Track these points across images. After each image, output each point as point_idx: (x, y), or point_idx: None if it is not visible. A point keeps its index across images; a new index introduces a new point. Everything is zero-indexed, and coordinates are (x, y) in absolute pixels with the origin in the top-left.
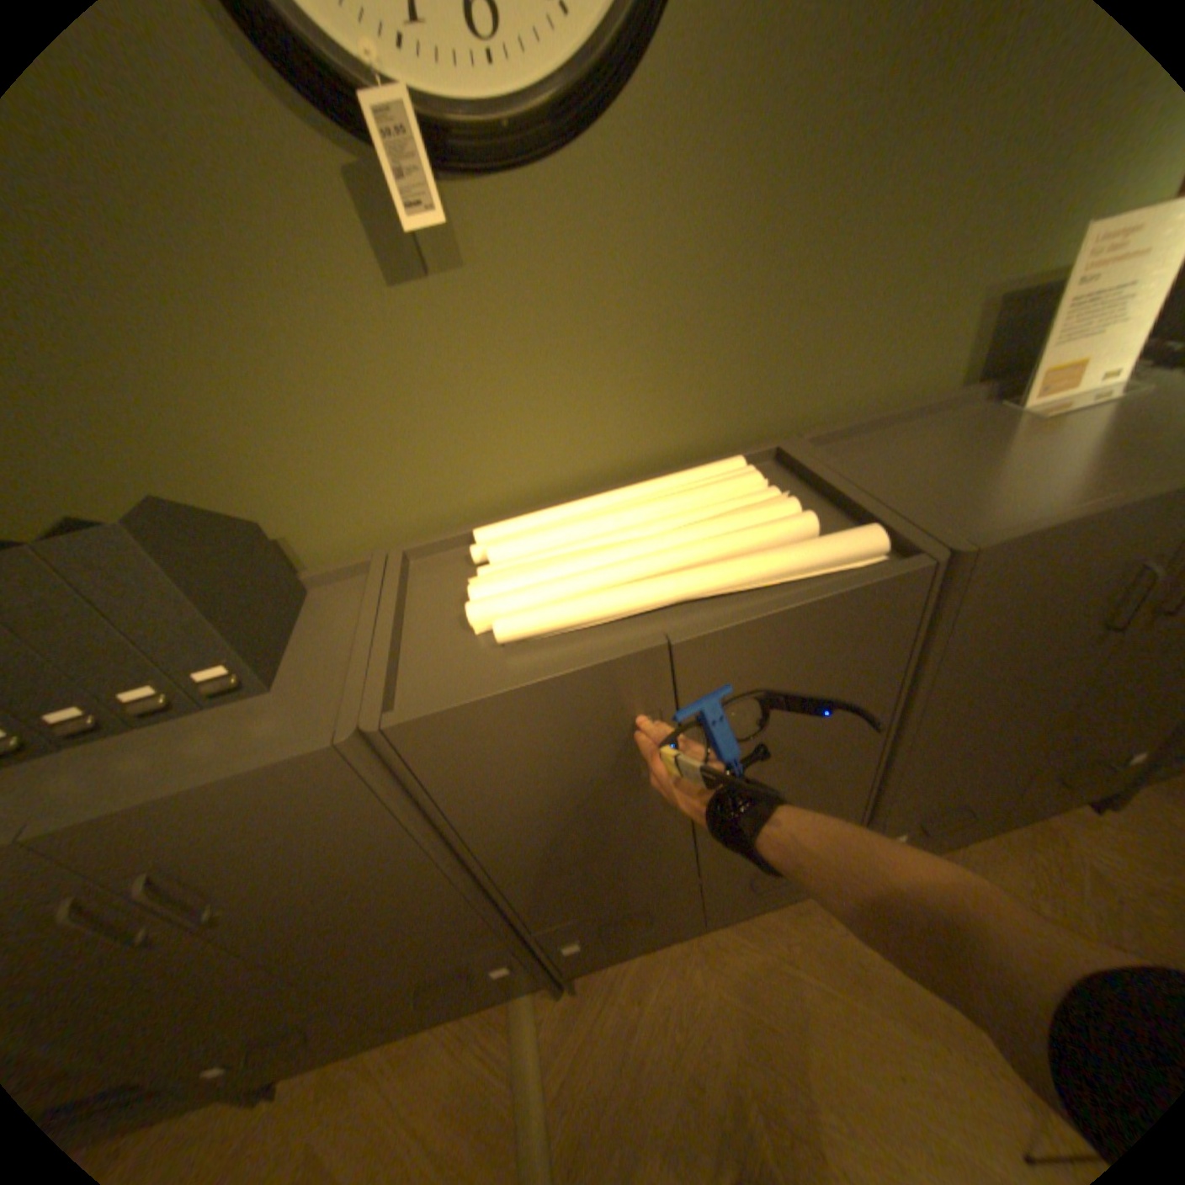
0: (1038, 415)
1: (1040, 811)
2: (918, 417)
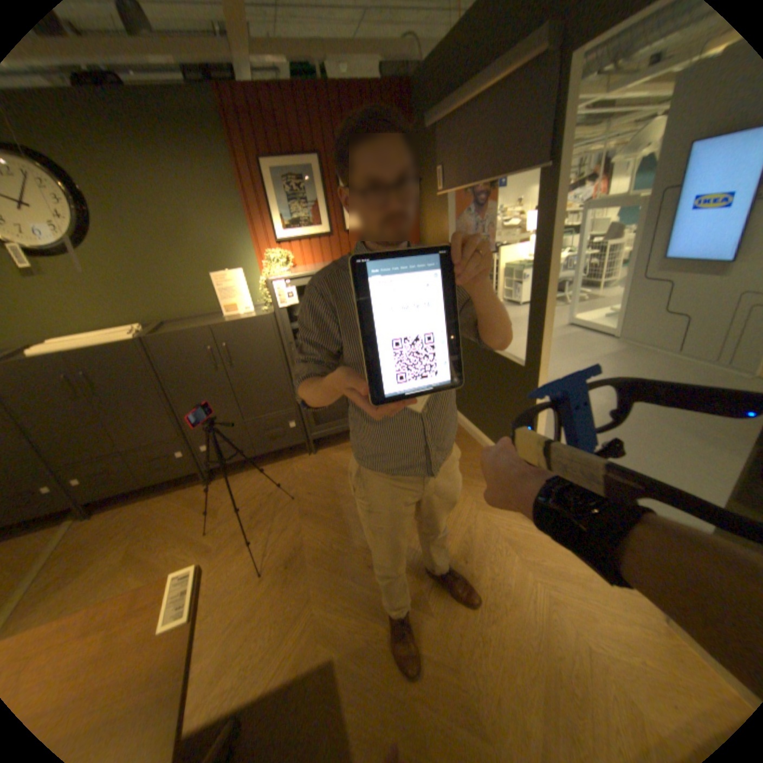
0: (226, 317)
1: (292, 456)
2: (200, 317)
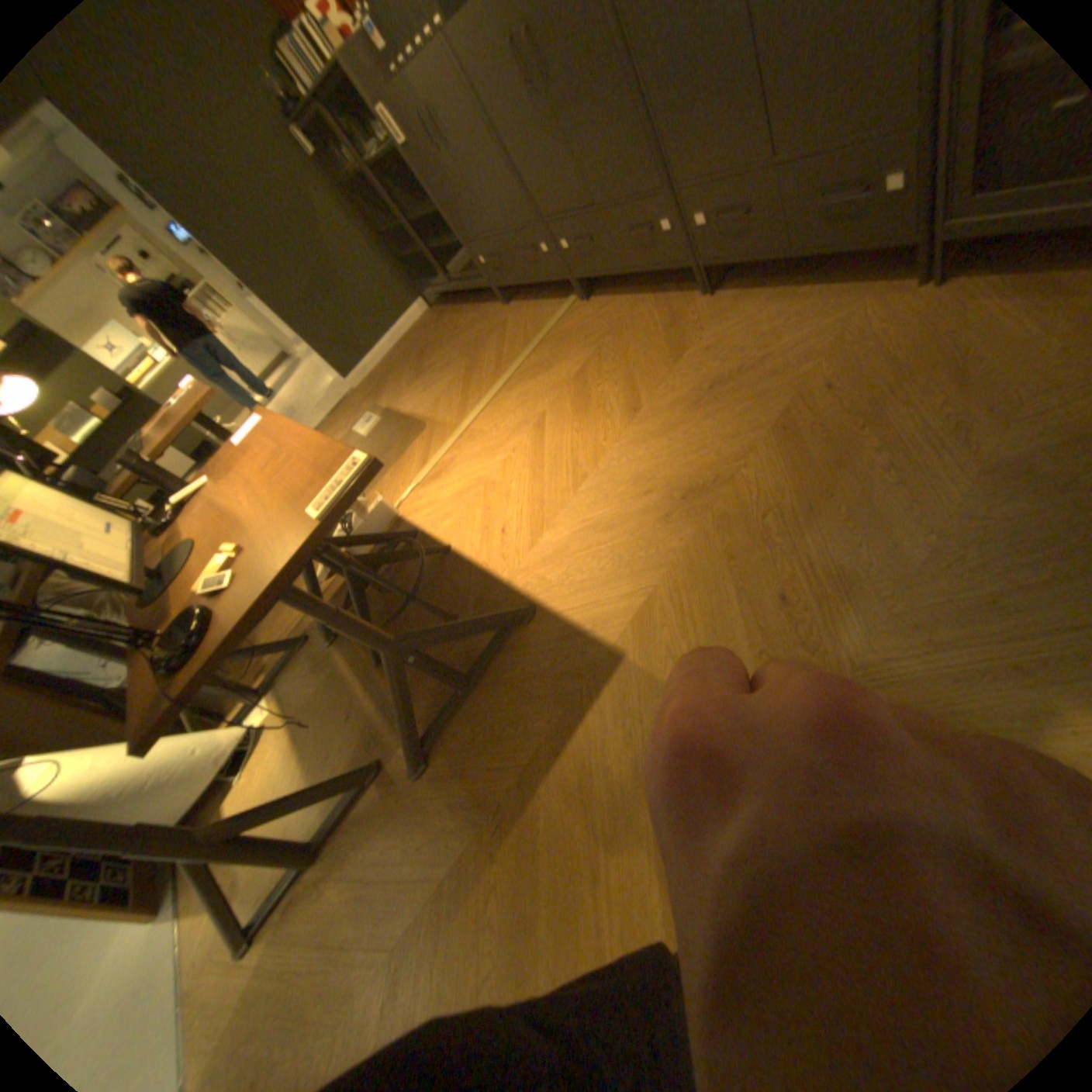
0: None
1: (884, 276)
2: None
